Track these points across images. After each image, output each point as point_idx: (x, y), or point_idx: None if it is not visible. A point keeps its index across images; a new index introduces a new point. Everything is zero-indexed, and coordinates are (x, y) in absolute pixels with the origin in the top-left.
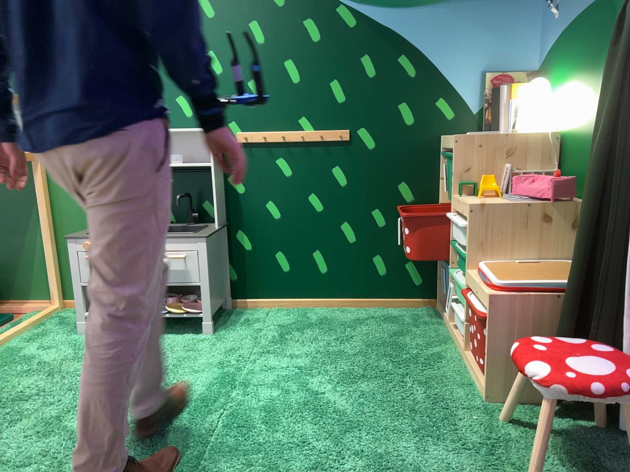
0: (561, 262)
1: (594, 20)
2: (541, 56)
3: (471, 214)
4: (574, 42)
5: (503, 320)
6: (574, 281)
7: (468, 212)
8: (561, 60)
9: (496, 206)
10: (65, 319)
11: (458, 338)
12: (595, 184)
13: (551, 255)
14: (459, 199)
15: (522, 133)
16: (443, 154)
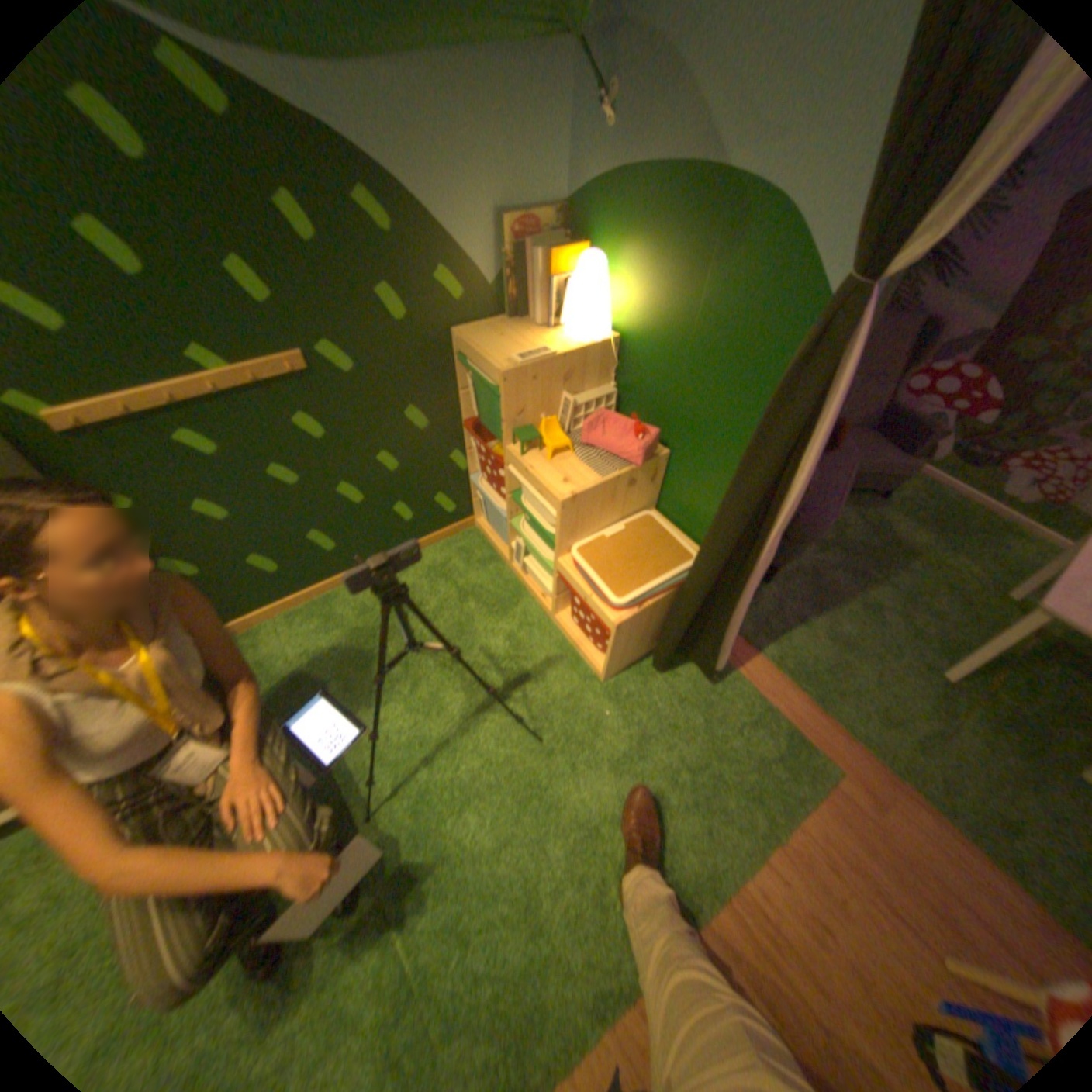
0: (639, 516)
1: (698, 198)
2: (579, 184)
3: (560, 511)
4: (652, 209)
5: (622, 633)
6: (688, 589)
7: (554, 504)
8: (623, 222)
9: (587, 494)
10: None
11: (533, 592)
12: (736, 527)
13: (631, 513)
14: (523, 464)
15: (577, 342)
16: (465, 364)
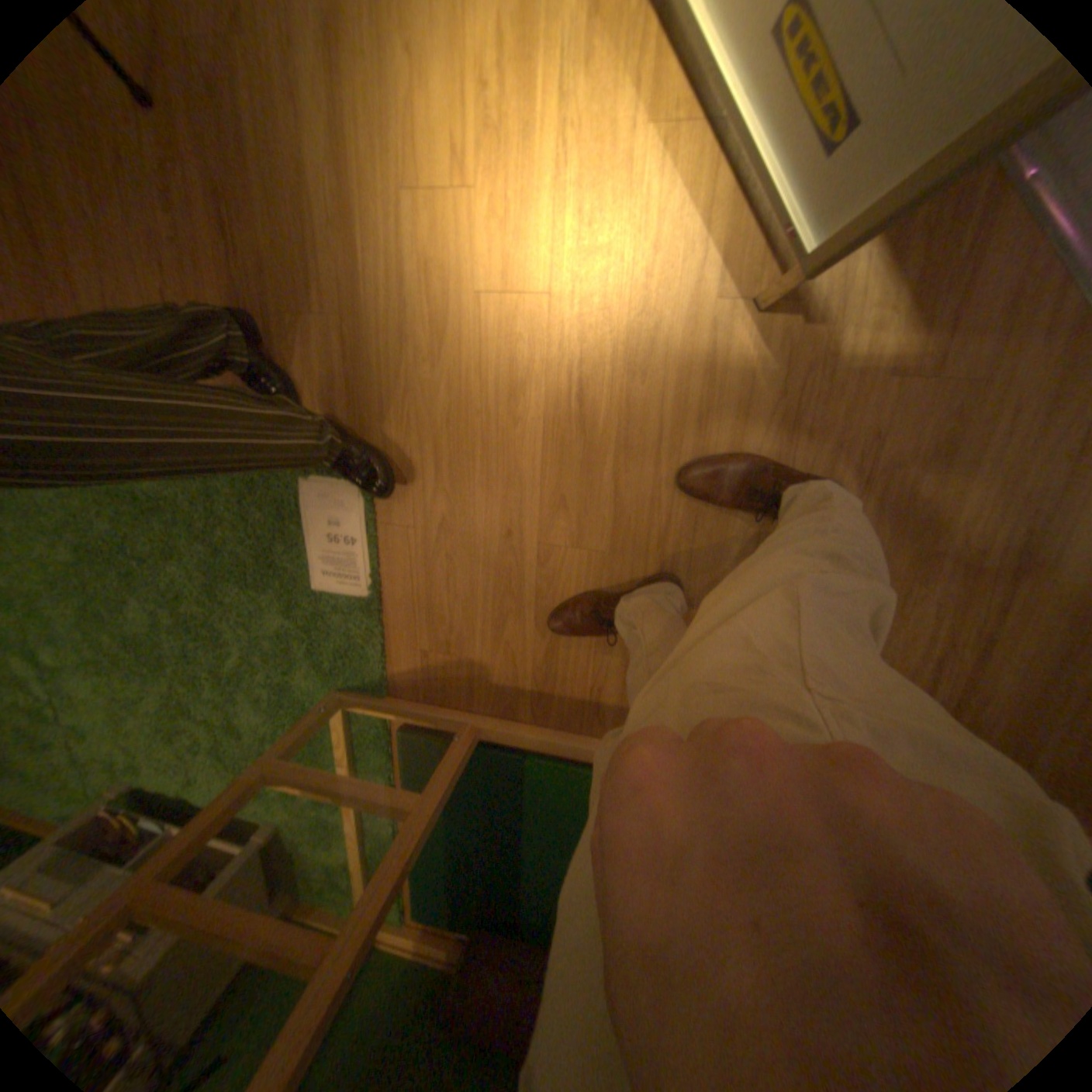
0: None
1: None
2: None
3: None
4: None
5: None
6: None
7: None
8: None
9: None
10: (325, 885)
11: None
12: None
13: None
14: None
15: None
16: None
